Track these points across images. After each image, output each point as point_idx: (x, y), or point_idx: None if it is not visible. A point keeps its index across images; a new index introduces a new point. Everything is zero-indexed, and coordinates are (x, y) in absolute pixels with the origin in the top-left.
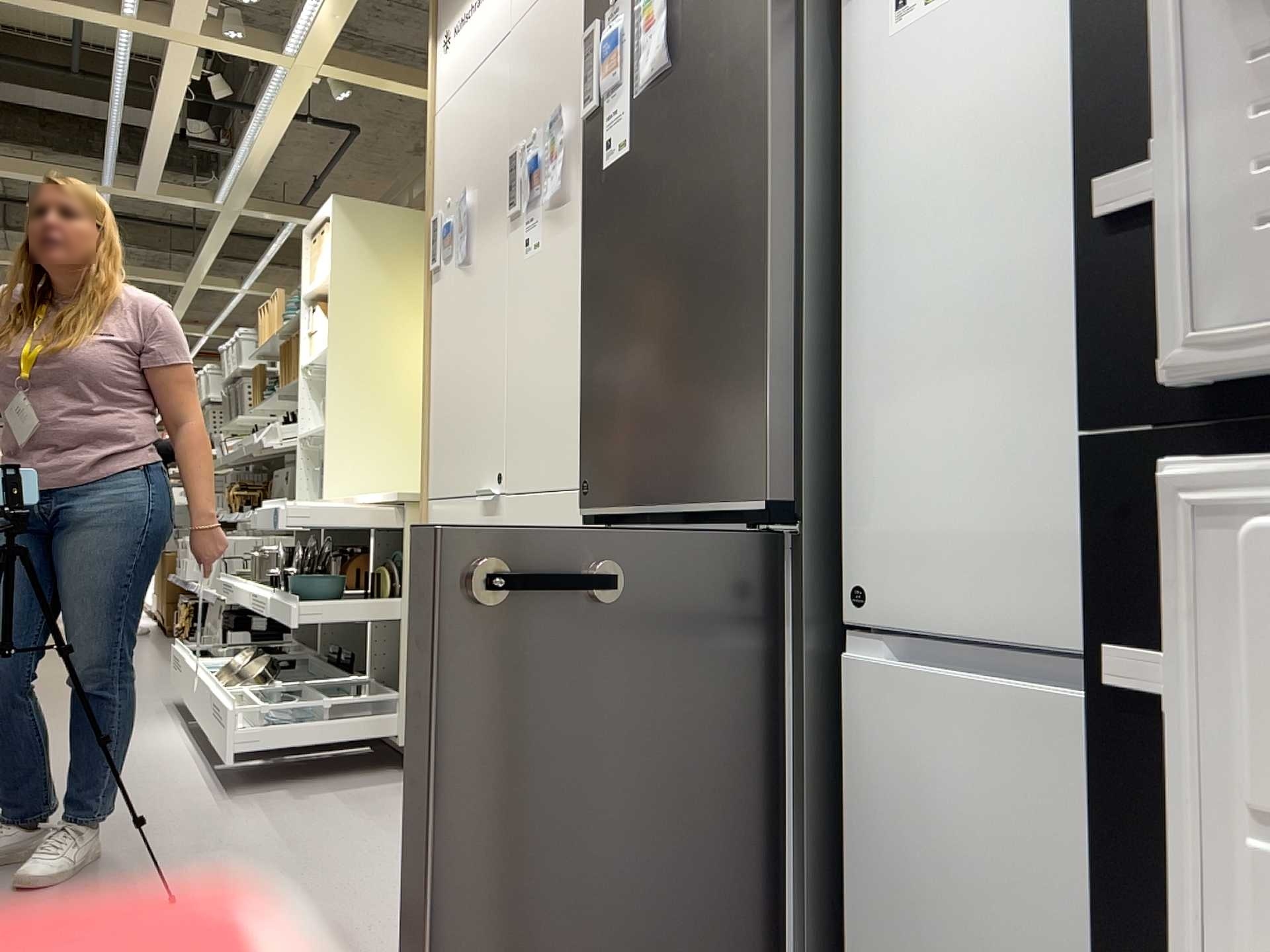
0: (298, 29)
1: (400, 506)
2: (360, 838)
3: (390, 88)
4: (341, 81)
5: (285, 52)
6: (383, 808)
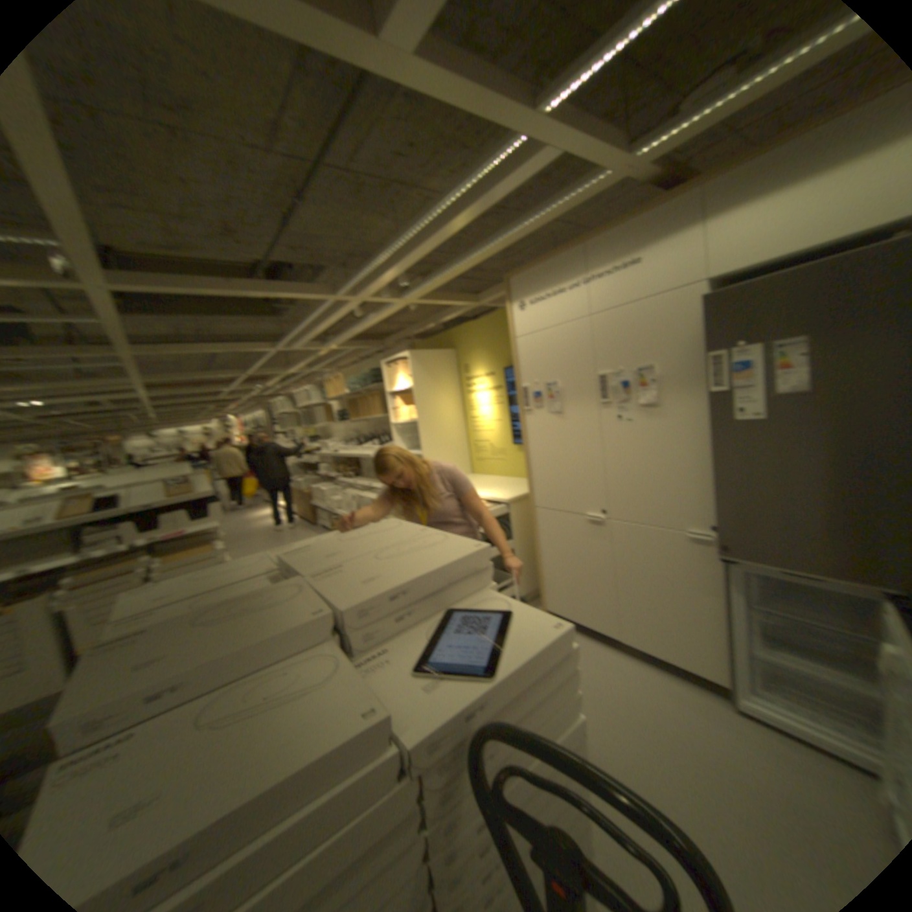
0: (419, 291)
1: (505, 503)
2: None
3: (442, 304)
4: (416, 302)
5: (405, 299)
6: None
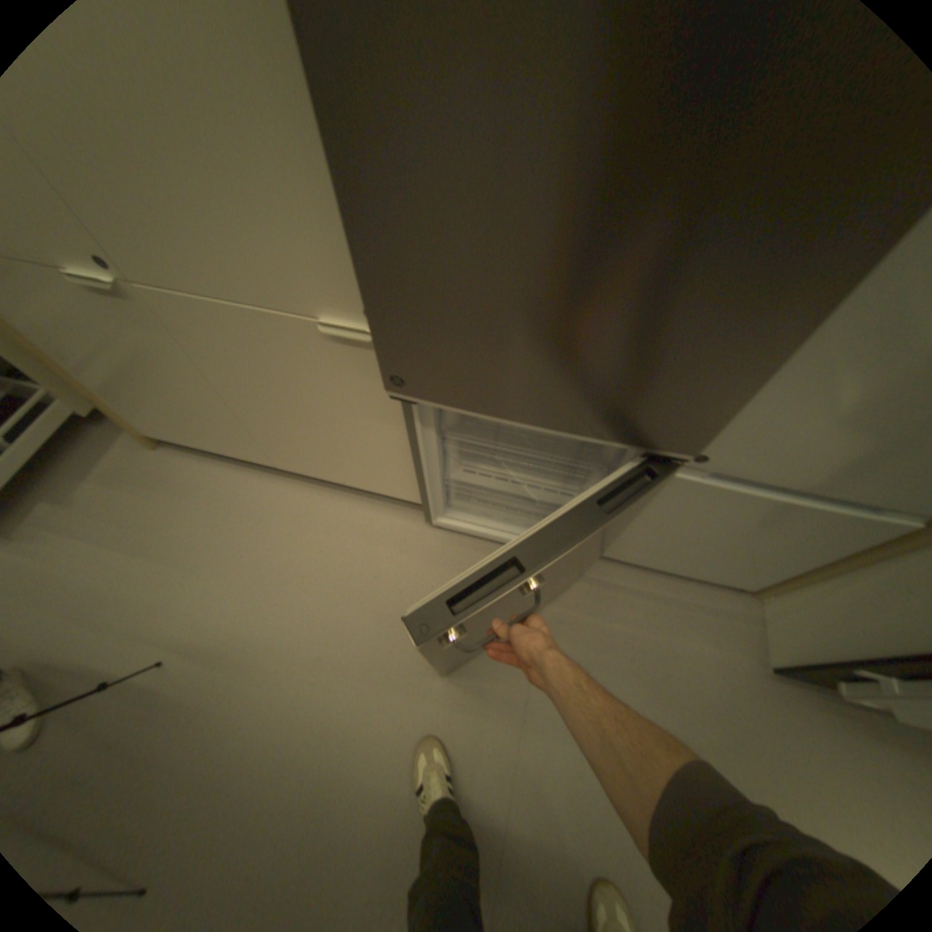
0: None
1: None
2: (176, 516)
3: None
4: None
5: None
6: (146, 476)
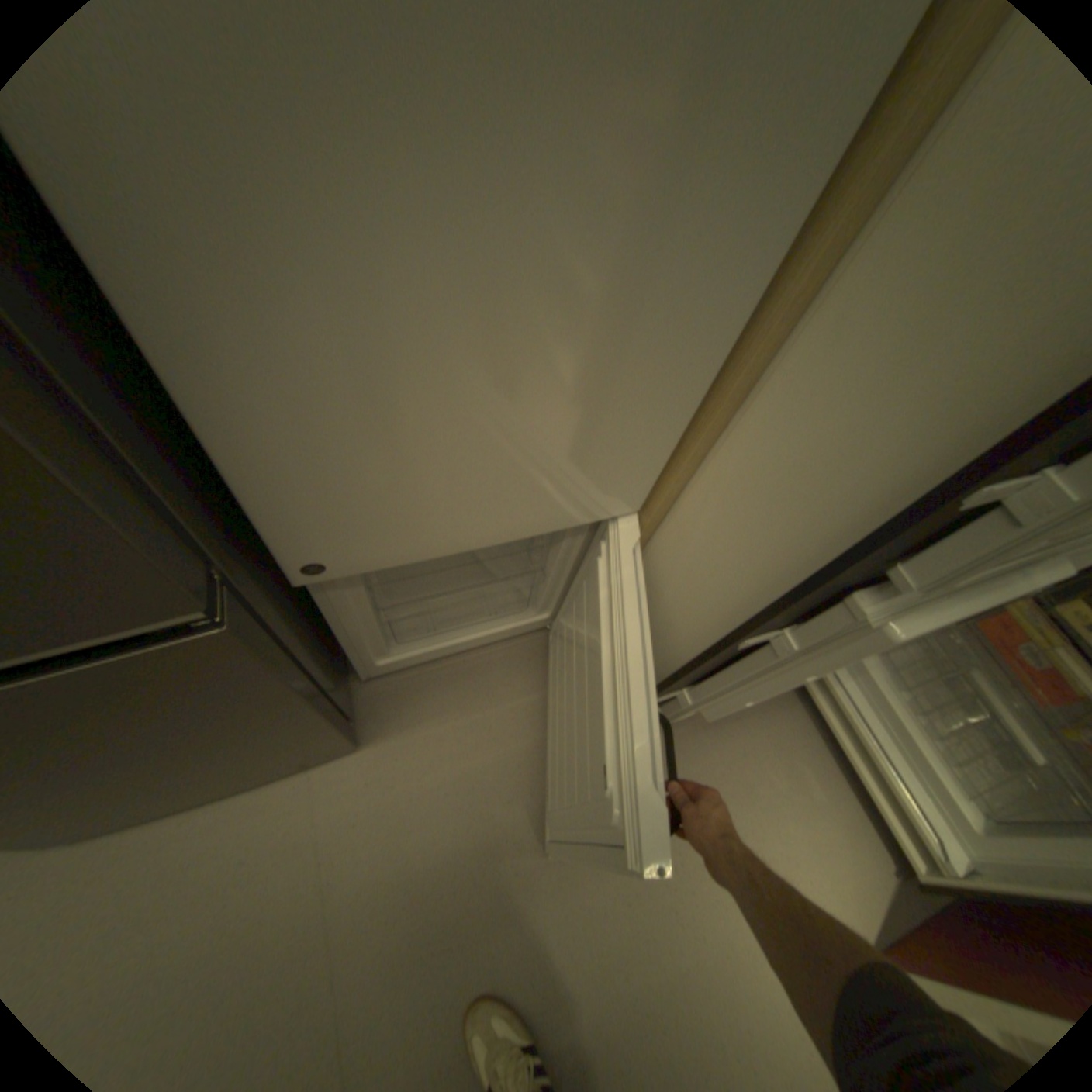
0: None
1: None
2: None
3: None
4: None
5: None
6: None
